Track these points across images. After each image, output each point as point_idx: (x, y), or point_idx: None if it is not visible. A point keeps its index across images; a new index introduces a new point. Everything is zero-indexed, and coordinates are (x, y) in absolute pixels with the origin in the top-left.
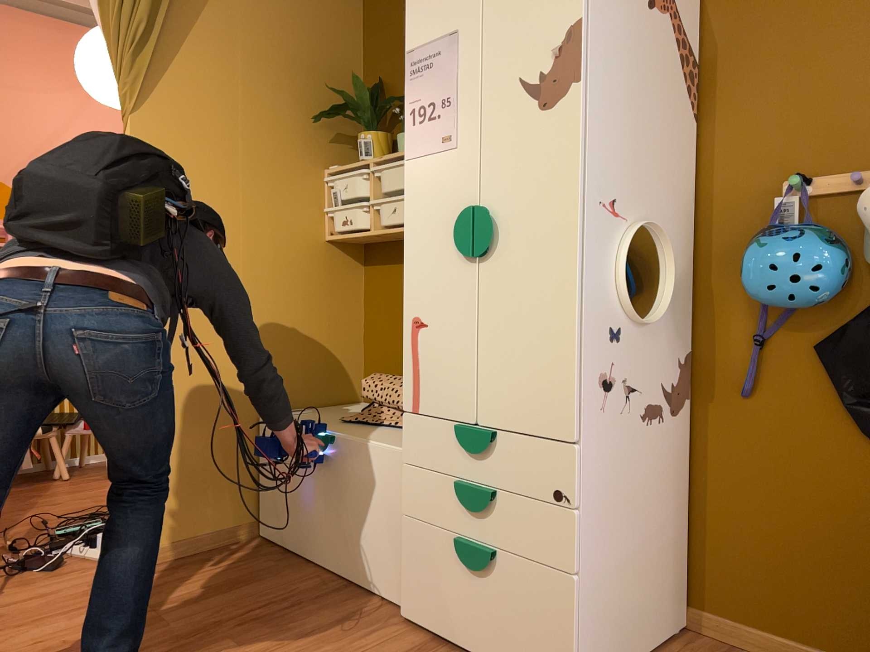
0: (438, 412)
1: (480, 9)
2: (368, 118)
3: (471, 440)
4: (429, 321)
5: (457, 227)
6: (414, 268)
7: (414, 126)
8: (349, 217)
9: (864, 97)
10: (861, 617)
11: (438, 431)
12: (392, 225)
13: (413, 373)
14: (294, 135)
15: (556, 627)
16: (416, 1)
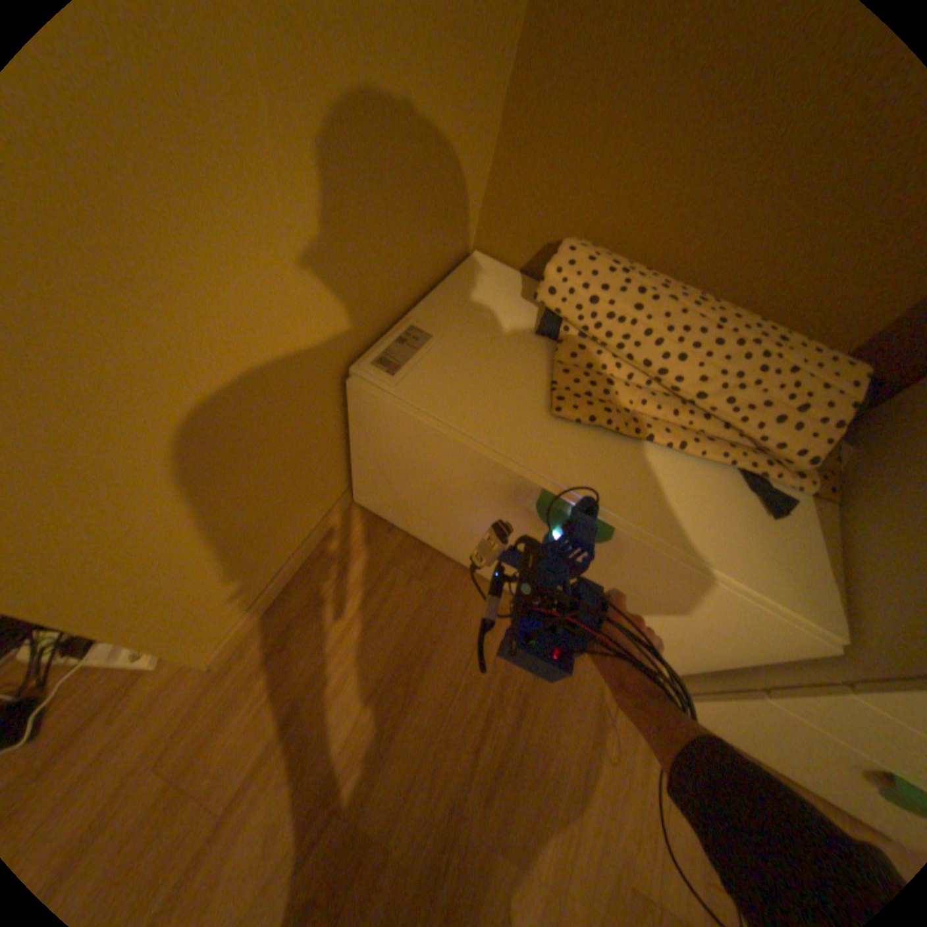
0: None
1: None
2: None
3: None
4: None
5: None
6: None
7: None
8: None
9: None
10: None
11: None
12: None
13: None
14: None
15: None
16: None
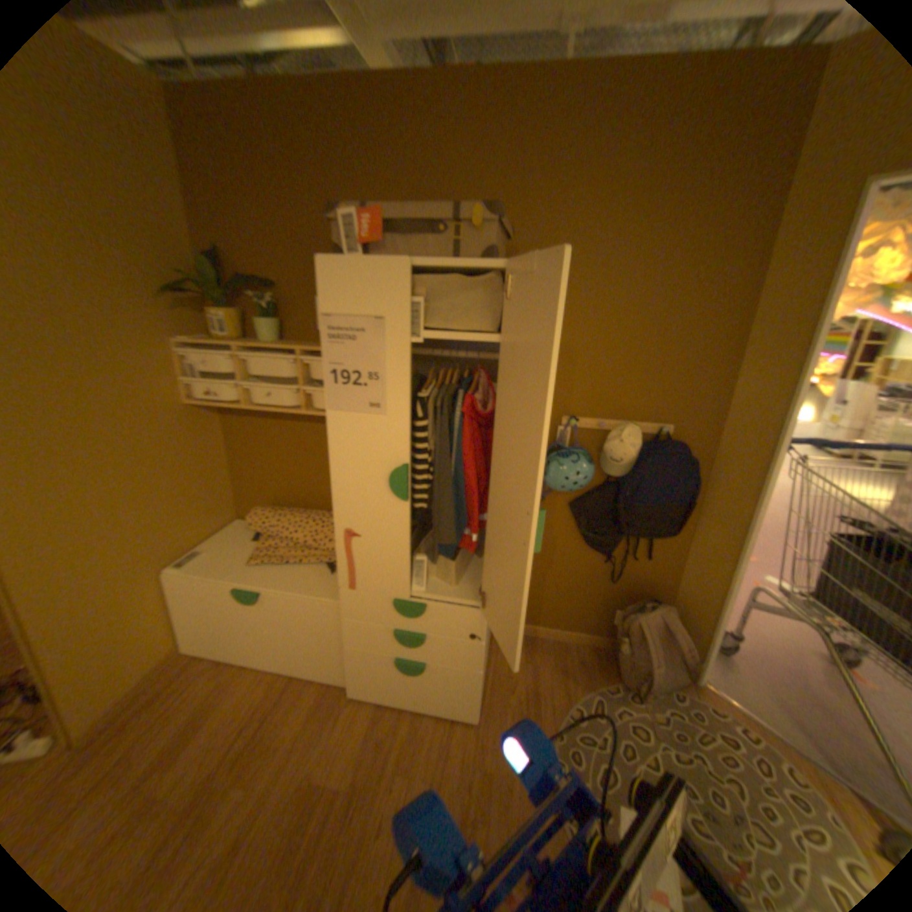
0: (374, 591)
1: (408, 307)
2: (217, 297)
3: (407, 611)
4: (362, 535)
5: (390, 477)
6: (343, 496)
7: (336, 386)
8: (211, 389)
9: (610, 378)
10: (573, 615)
11: (375, 601)
12: (268, 407)
13: (348, 566)
14: (131, 310)
15: (467, 694)
16: (329, 268)
